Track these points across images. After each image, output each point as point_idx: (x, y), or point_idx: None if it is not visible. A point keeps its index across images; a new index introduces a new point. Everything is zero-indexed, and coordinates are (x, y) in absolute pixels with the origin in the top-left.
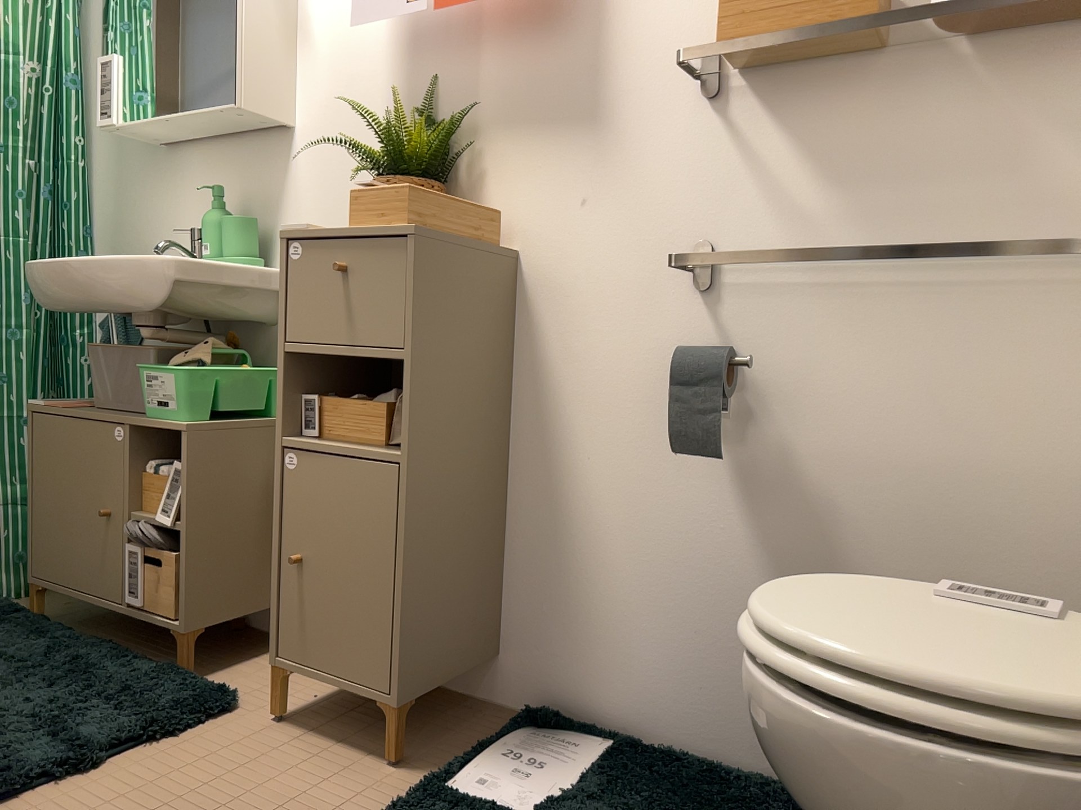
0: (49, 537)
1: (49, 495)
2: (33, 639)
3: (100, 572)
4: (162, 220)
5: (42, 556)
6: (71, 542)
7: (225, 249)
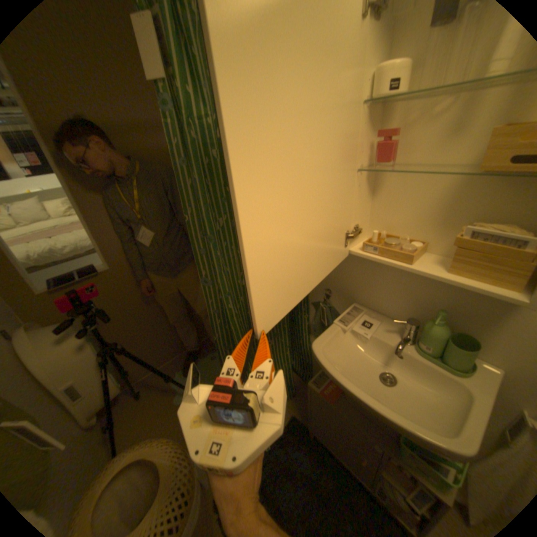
0: (322, 432)
1: (322, 422)
2: (325, 476)
3: (357, 470)
4: (360, 278)
5: (317, 431)
6: (336, 445)
7: (454, 363)
